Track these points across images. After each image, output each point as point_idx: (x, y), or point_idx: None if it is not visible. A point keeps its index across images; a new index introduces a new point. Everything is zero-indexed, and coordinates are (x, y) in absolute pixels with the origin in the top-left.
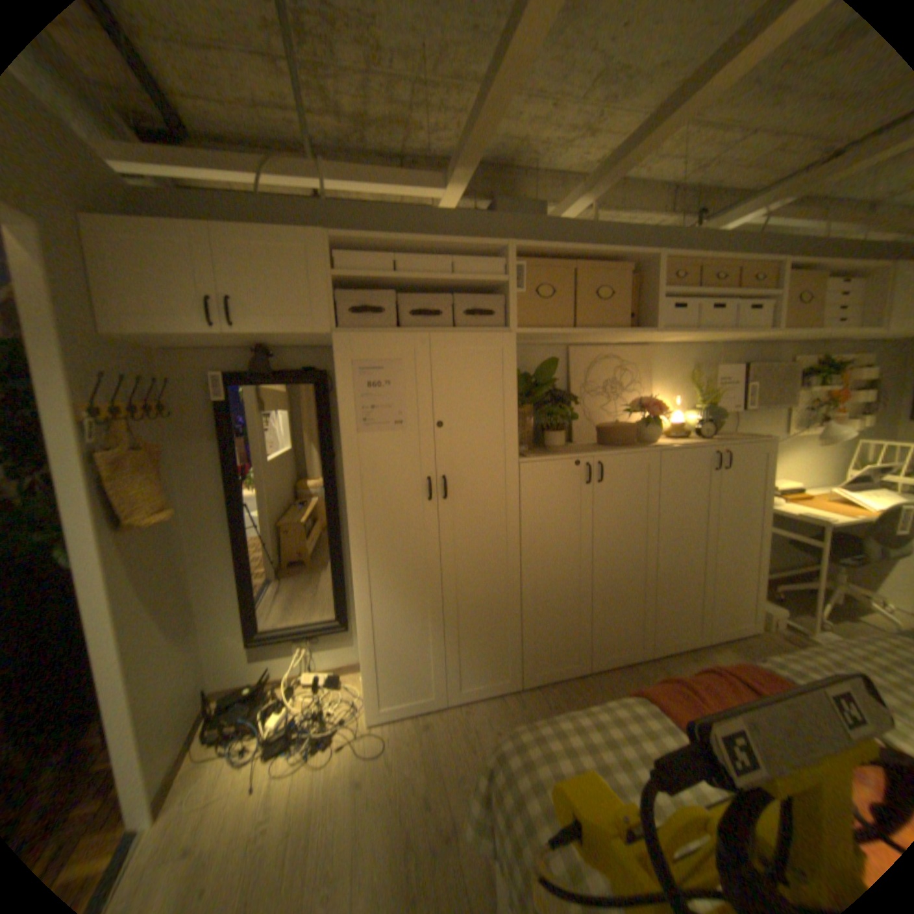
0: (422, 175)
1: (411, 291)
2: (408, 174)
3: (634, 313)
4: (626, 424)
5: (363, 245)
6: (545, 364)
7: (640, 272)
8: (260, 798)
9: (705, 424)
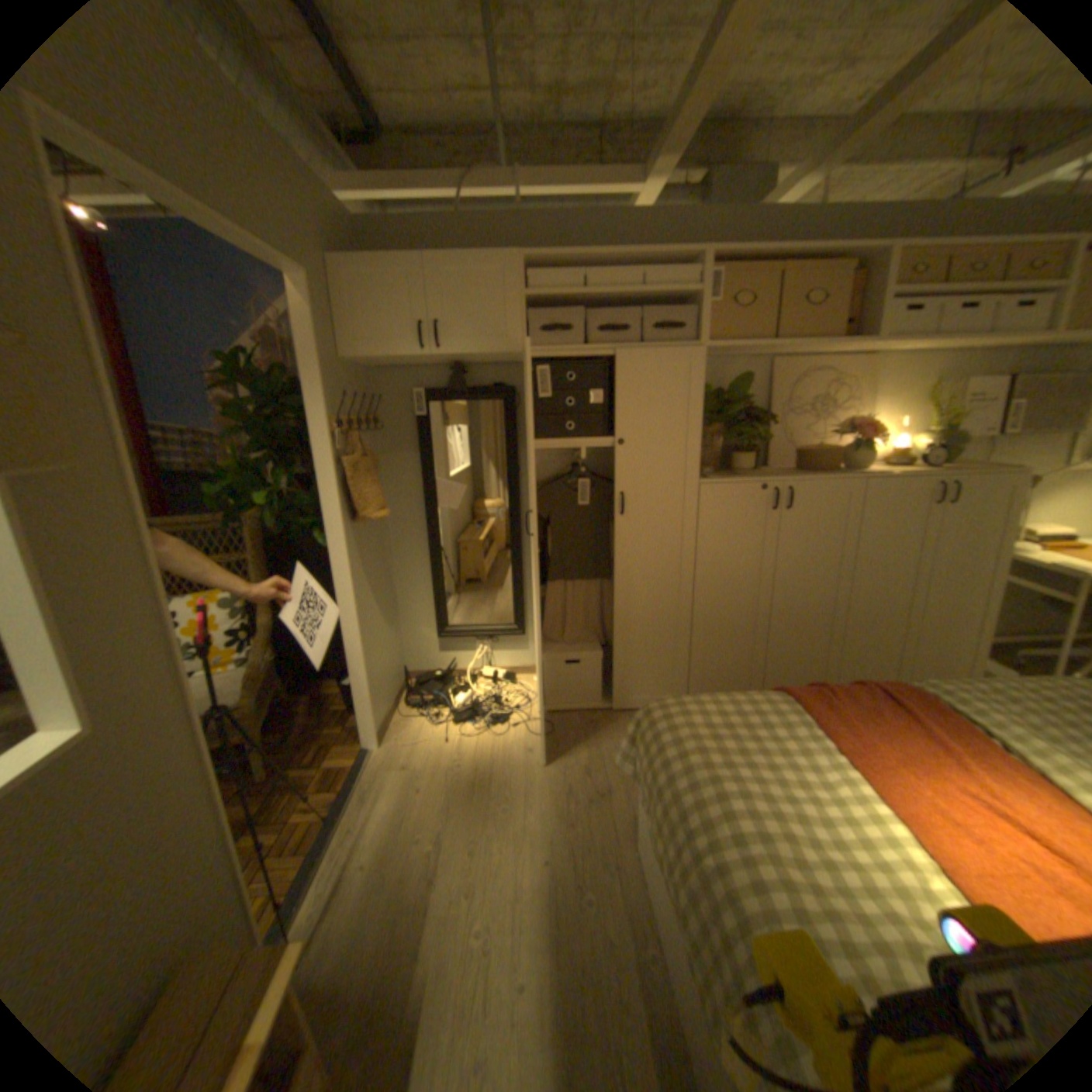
0: (618, 171)
1: (599, 305)
2: (603, 171)
3: (856, 318)
4: (833, 448)
5: (554, 262)
6: (739, 380)
7: (868, 268)
8: (453, 748)
9: (937, 450)
